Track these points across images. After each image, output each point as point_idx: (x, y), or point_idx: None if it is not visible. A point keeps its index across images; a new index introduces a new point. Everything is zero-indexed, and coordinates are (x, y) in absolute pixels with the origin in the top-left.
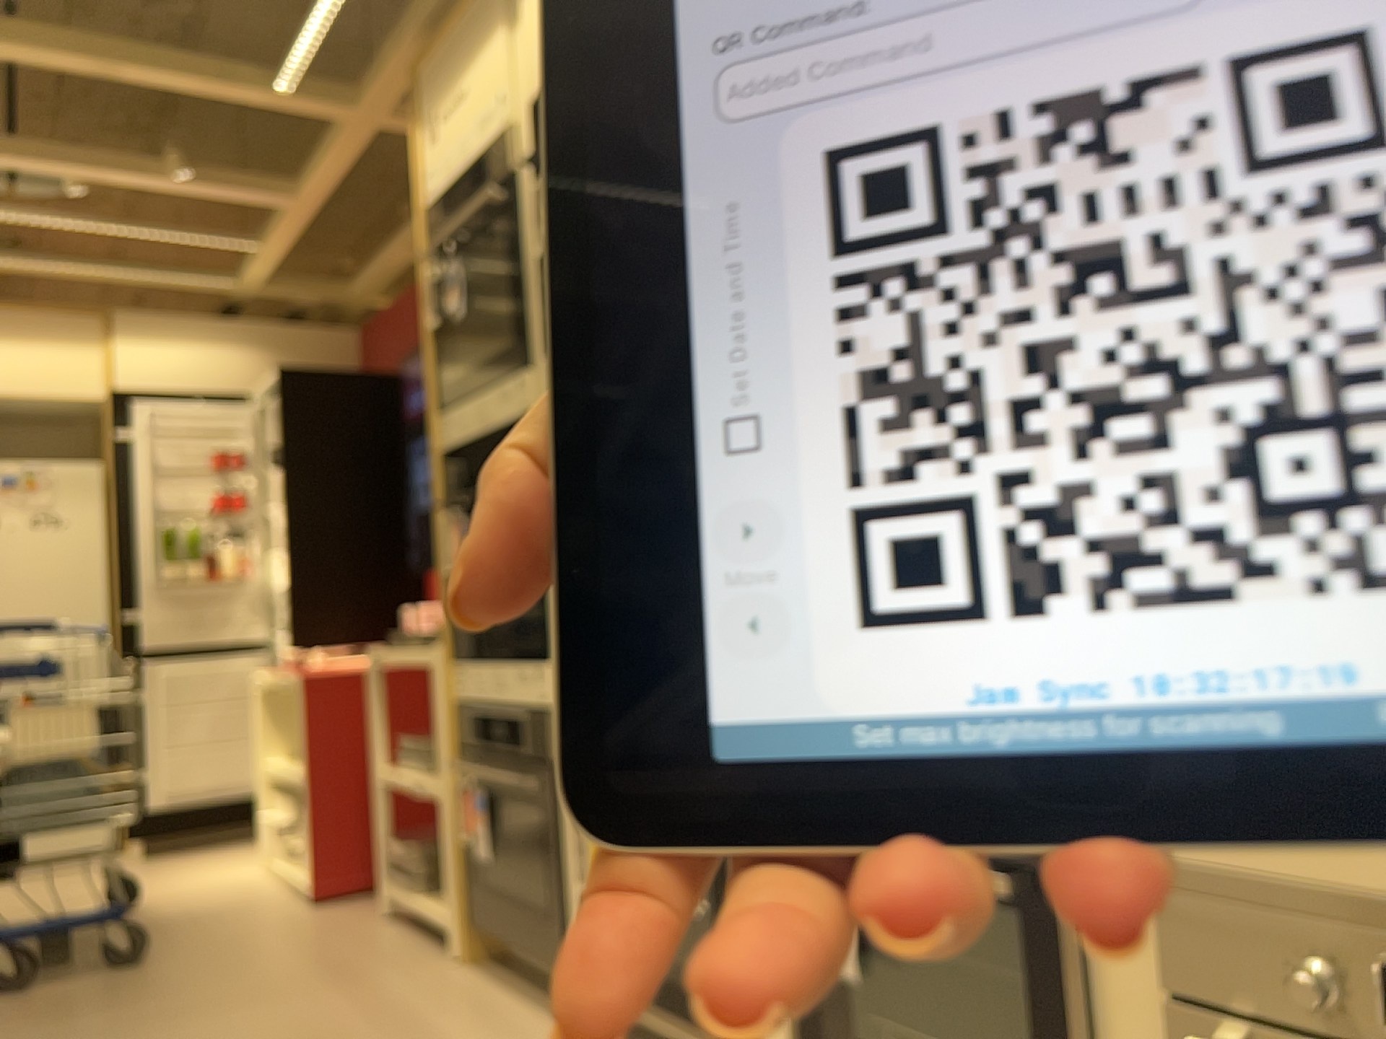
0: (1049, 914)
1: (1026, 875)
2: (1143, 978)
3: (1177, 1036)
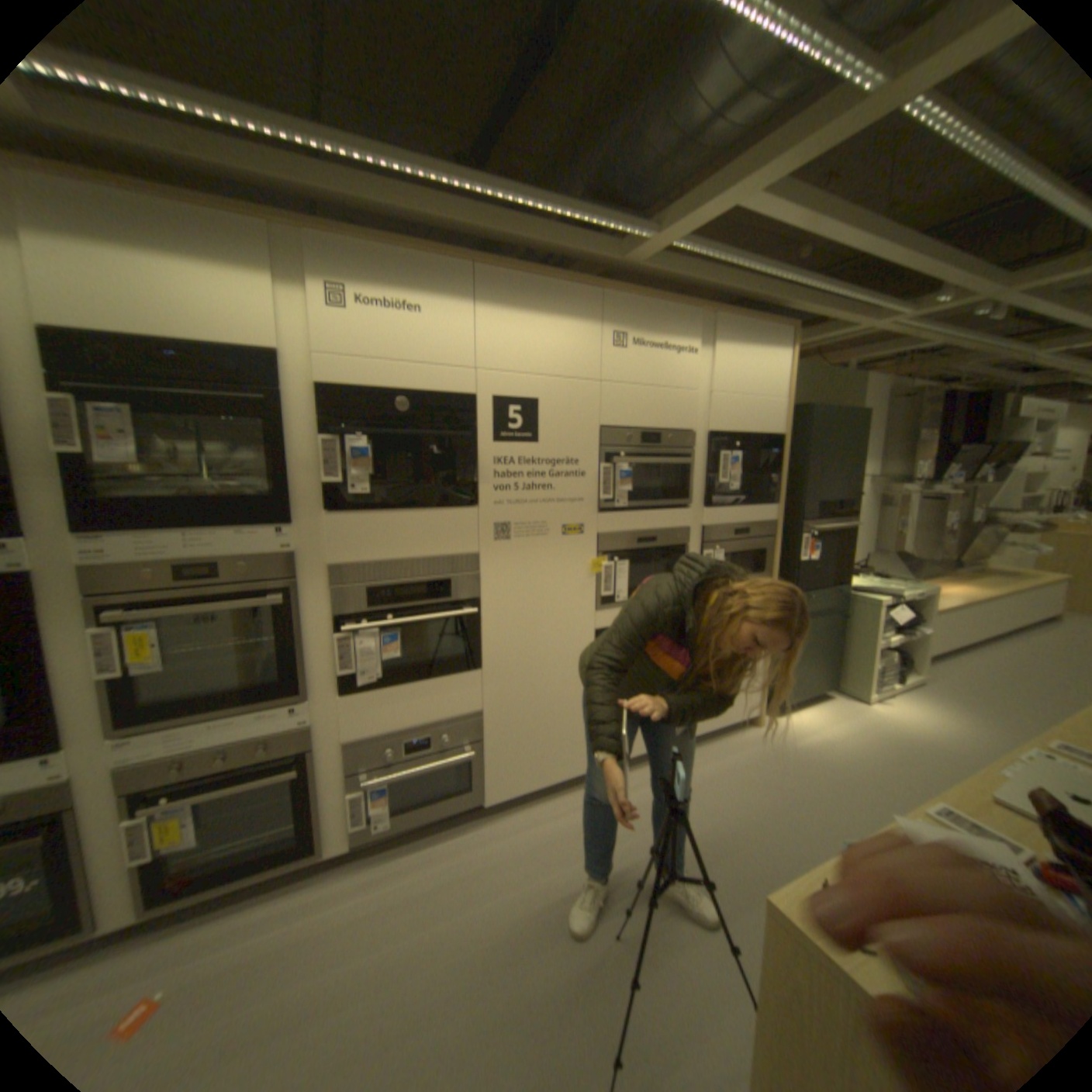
0: (304, 778)
1: (291, 771)
2: (330, 780)
3: (344, 790)
